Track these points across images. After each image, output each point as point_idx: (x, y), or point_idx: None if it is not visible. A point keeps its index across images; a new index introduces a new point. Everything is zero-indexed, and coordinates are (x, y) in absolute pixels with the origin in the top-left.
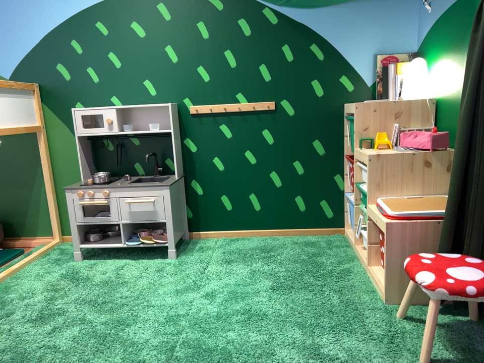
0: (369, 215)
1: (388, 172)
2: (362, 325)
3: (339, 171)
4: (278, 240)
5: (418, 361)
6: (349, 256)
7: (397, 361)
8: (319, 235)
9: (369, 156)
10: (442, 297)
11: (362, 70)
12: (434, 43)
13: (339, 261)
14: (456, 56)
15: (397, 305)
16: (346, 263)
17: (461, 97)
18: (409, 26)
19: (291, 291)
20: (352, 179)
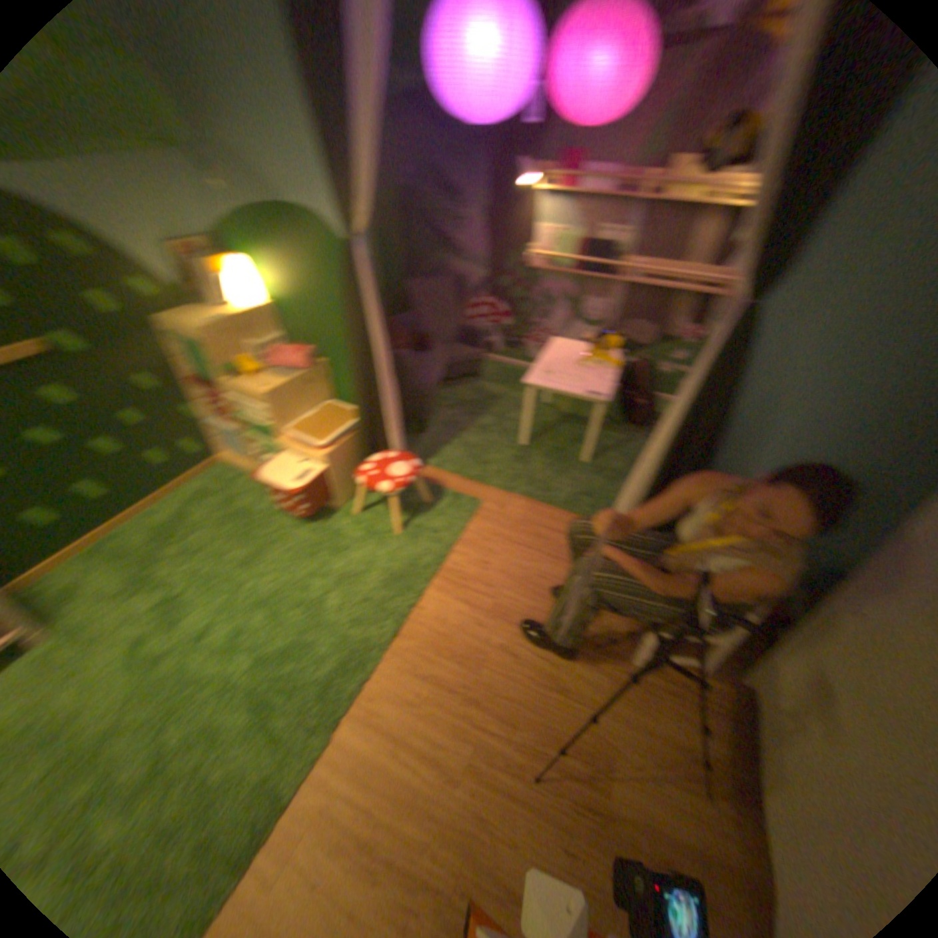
0: (268, 445)
1: (280, 404)
2: (341, 539)
3: (180, 402)
4: (152, 515)
5: (391, 536)
6: (255, 486)
7: (383, 545)
8: (192, 479)
9: (259, 397)
10: (395, 494)
11: (149, 266)
12: (241, 237)
13: (253, 497)
14: (284, 266)
15: (341, 506)
16: (263, 496)
17: (305, 311)
18: (183, 197)
19: (257, 557)
20: (217, 411)
